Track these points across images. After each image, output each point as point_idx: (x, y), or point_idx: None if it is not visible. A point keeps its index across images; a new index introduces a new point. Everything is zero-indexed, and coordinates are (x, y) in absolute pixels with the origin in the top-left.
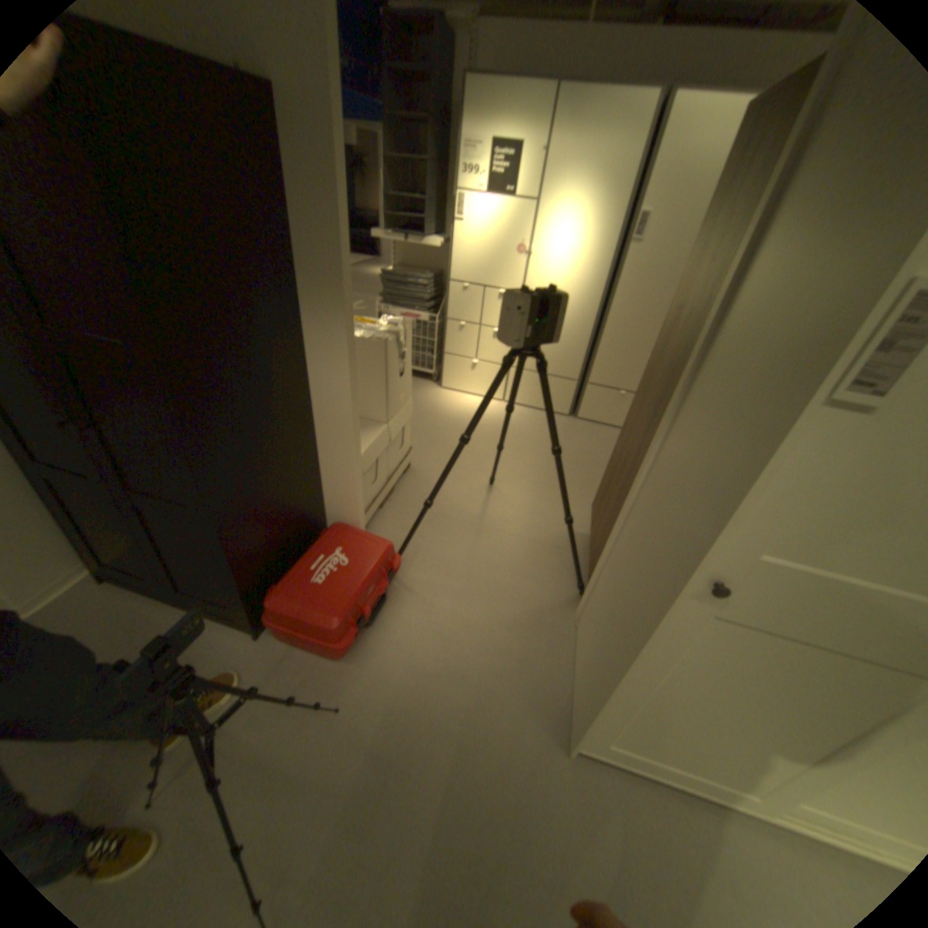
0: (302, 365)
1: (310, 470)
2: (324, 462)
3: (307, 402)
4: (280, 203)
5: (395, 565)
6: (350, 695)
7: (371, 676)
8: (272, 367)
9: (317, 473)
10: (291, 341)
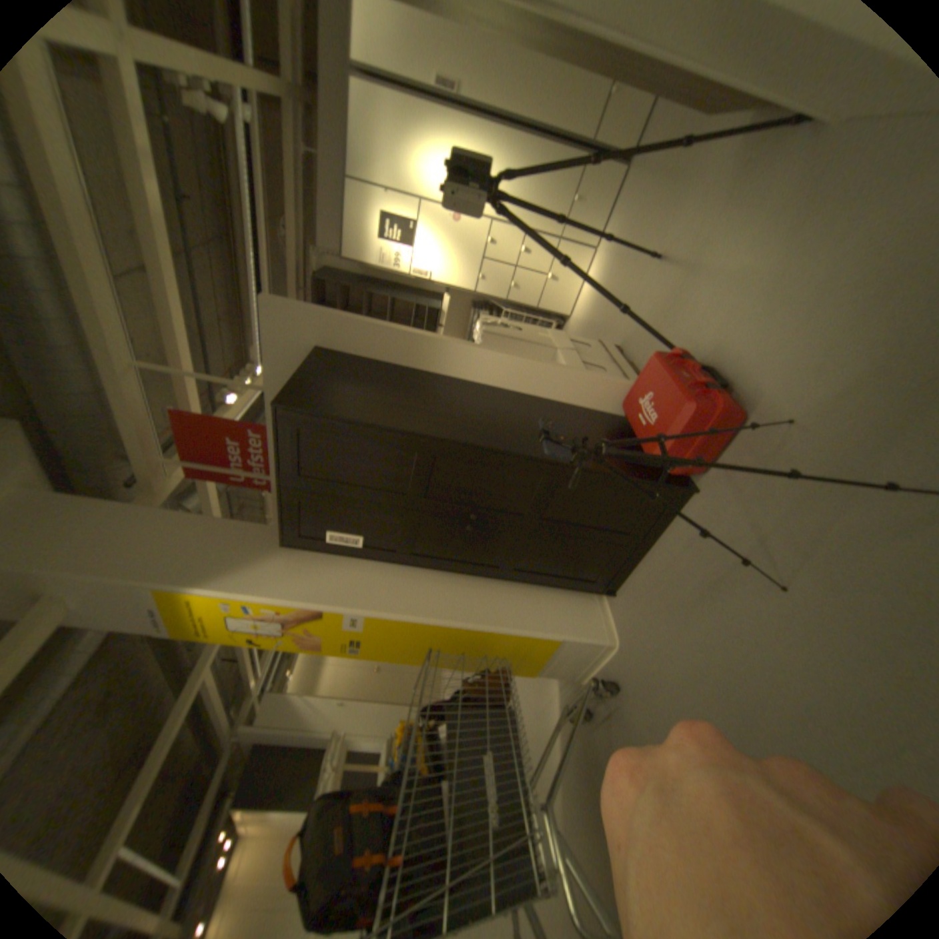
0: (478, 384)
1: (565, 408)
2: (564, 397)
3: (507, 391)
4: (375, 361)
5: (684, 353)
6: (790, 408)
7: (783, 385)
8: (468, 397)
9: (573, 406)
10: (458, 384)
